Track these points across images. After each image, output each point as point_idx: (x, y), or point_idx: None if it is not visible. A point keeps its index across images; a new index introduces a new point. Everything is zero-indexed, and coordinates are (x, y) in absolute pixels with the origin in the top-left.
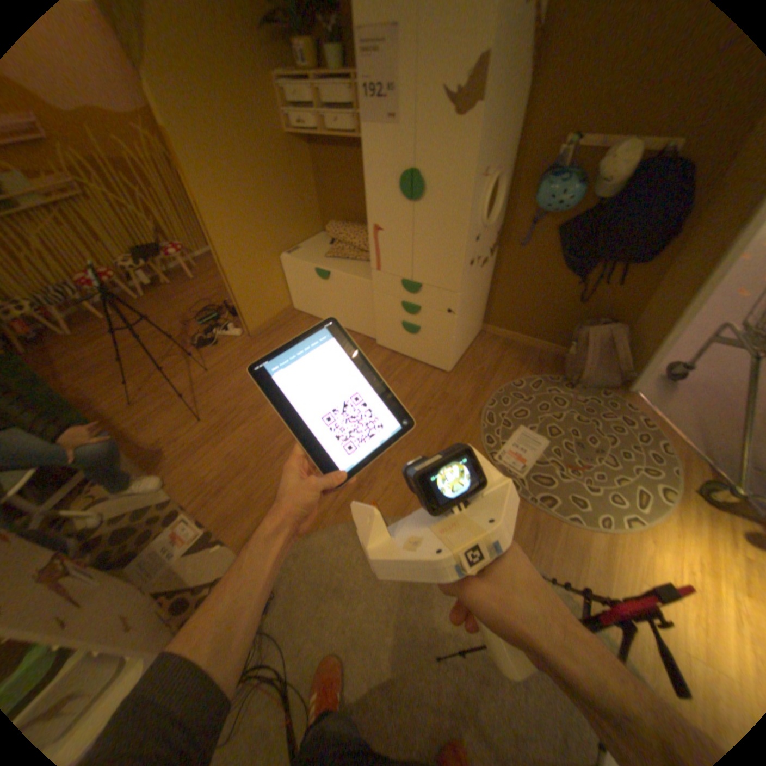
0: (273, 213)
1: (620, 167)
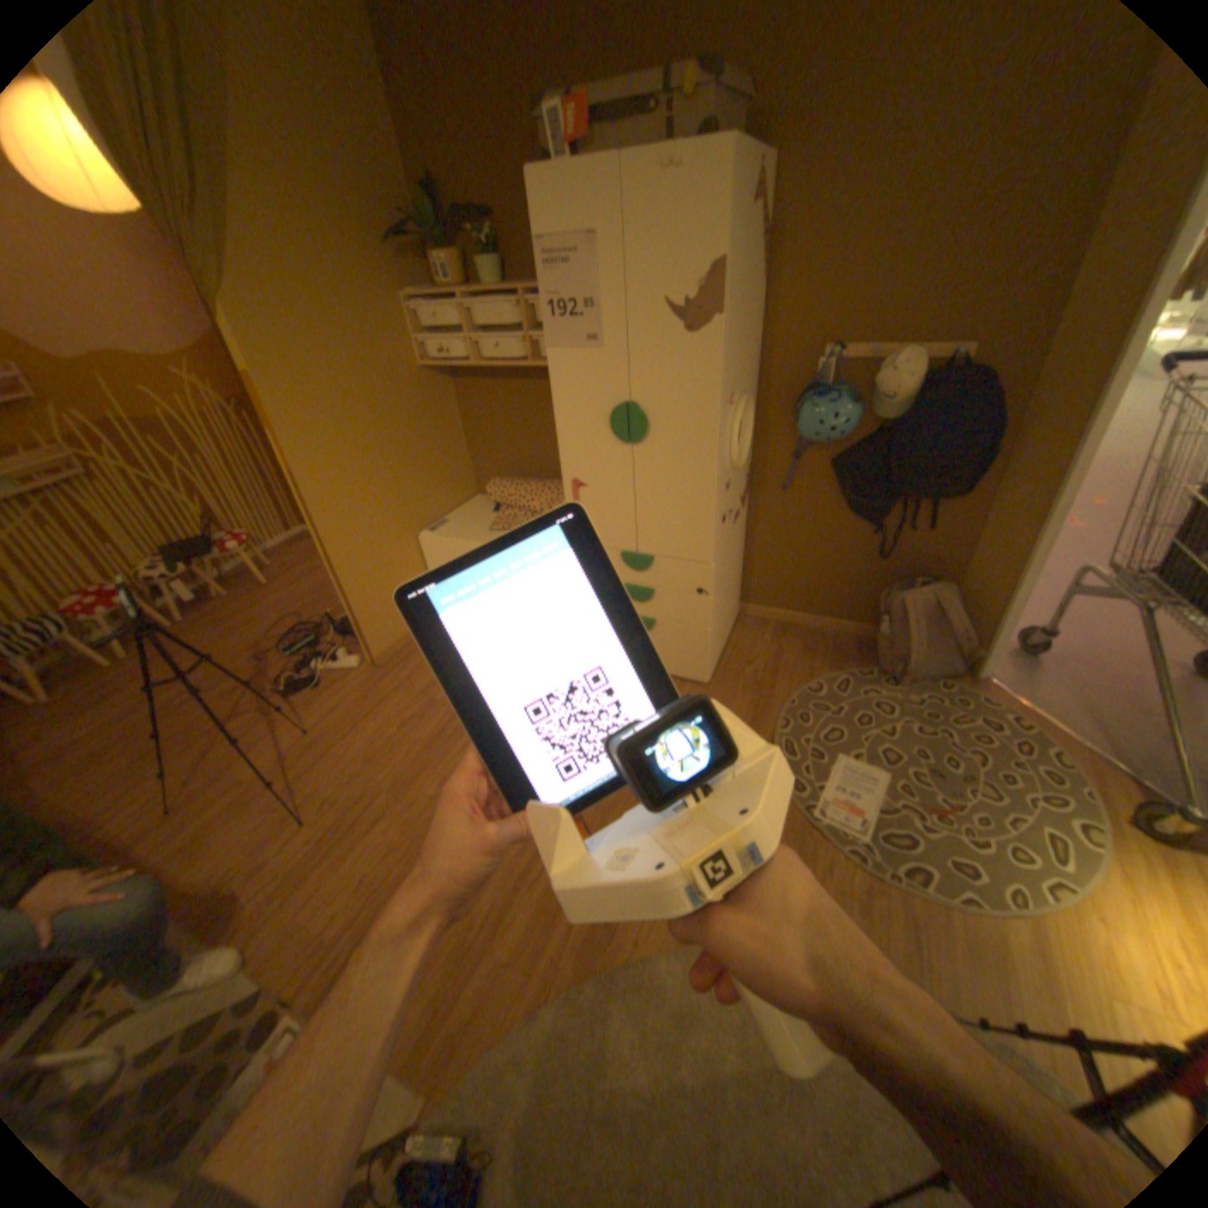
0: (407, 475)
1: (904, 381)
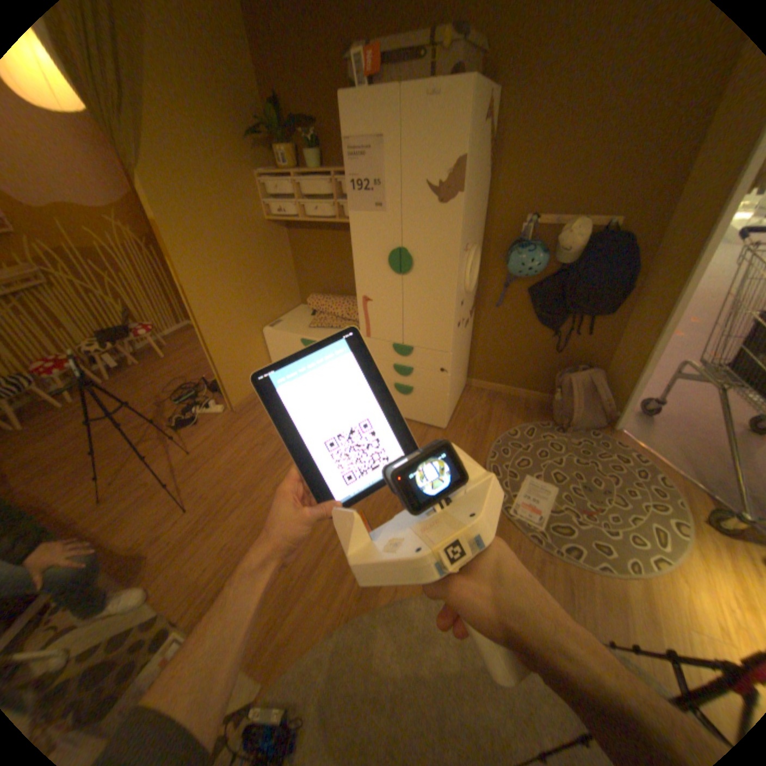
0: (256, 290)
1: (577, 239)
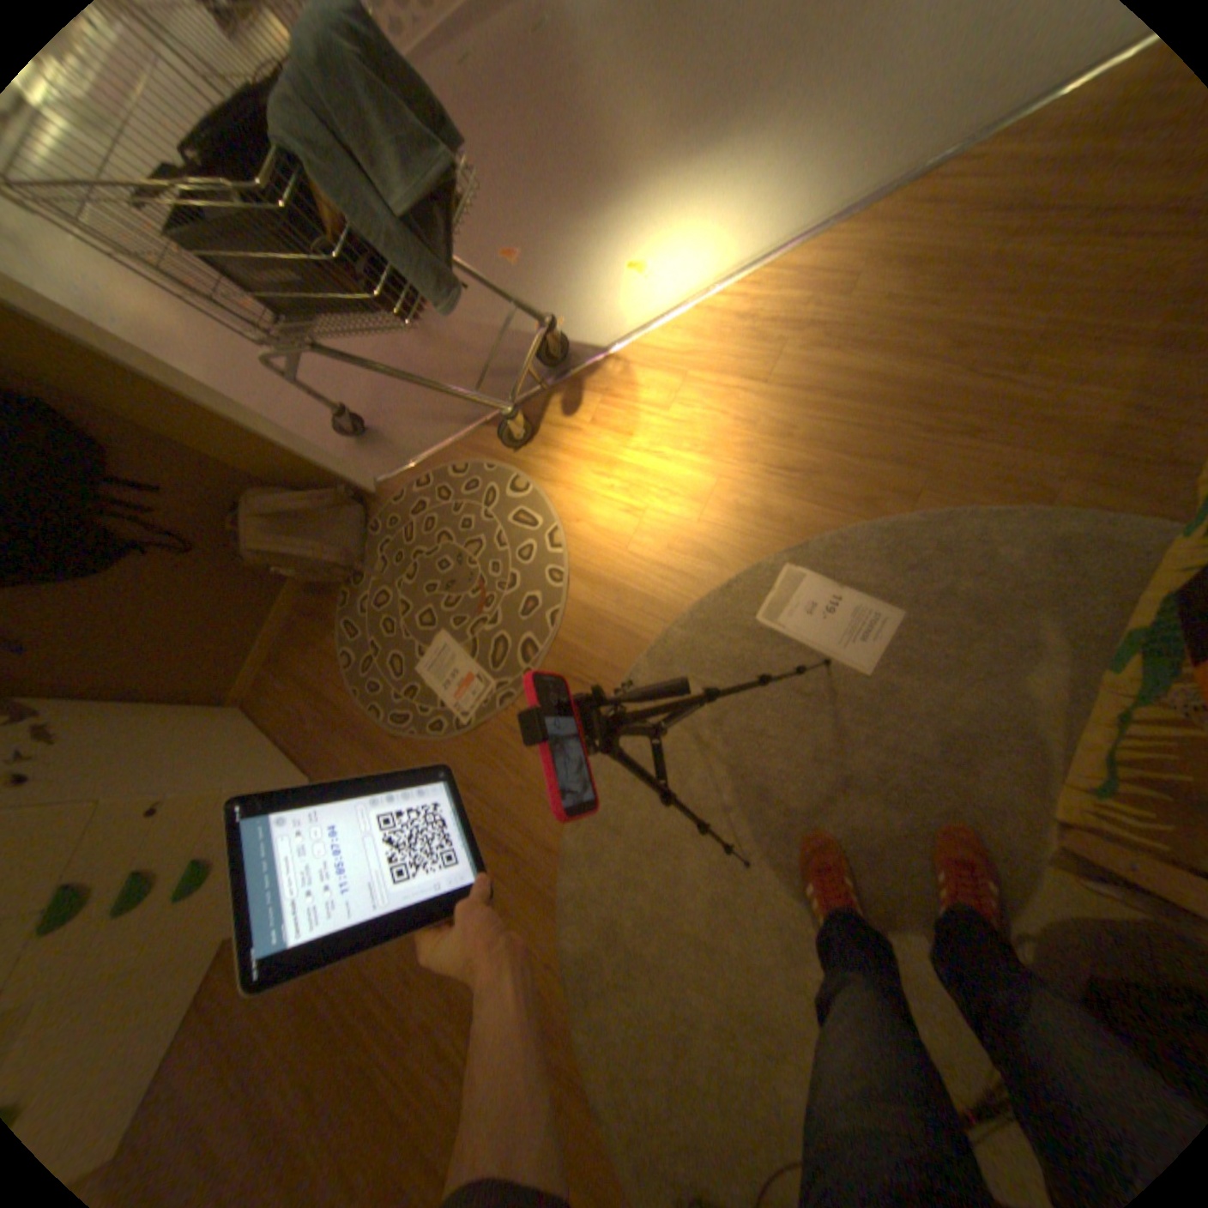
0: None
1: None
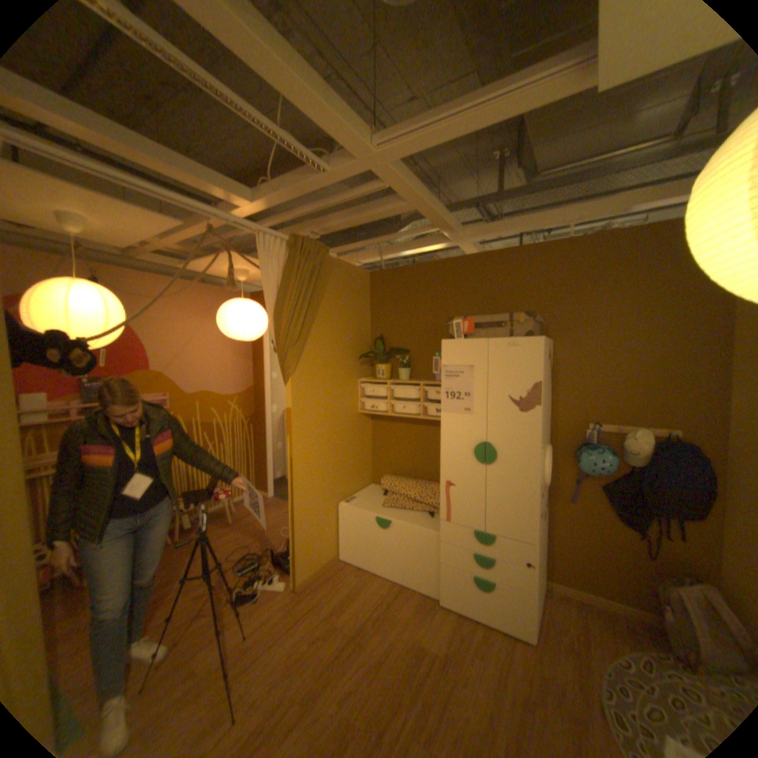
0: (341, 467)
1: (644, 446)
